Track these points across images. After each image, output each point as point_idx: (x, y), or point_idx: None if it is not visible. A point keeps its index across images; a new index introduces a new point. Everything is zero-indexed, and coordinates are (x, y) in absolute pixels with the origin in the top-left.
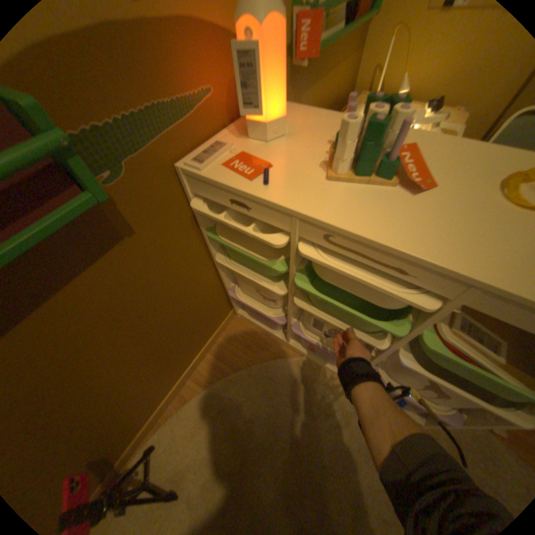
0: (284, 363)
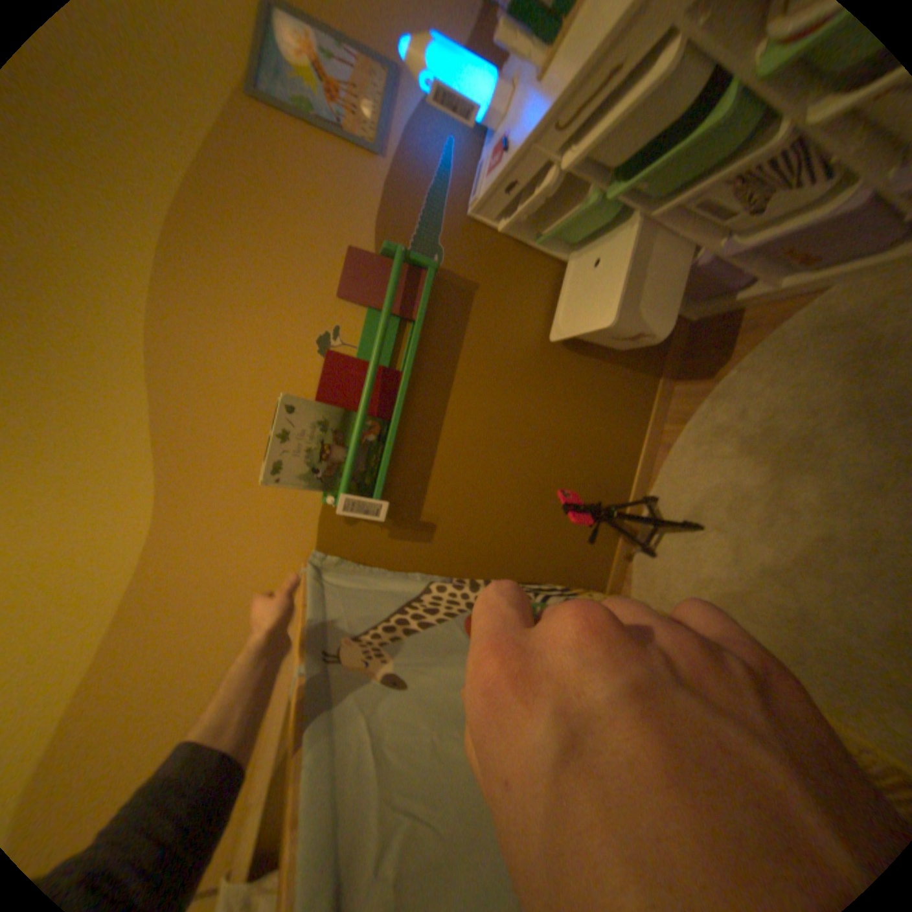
0: (797, 322)
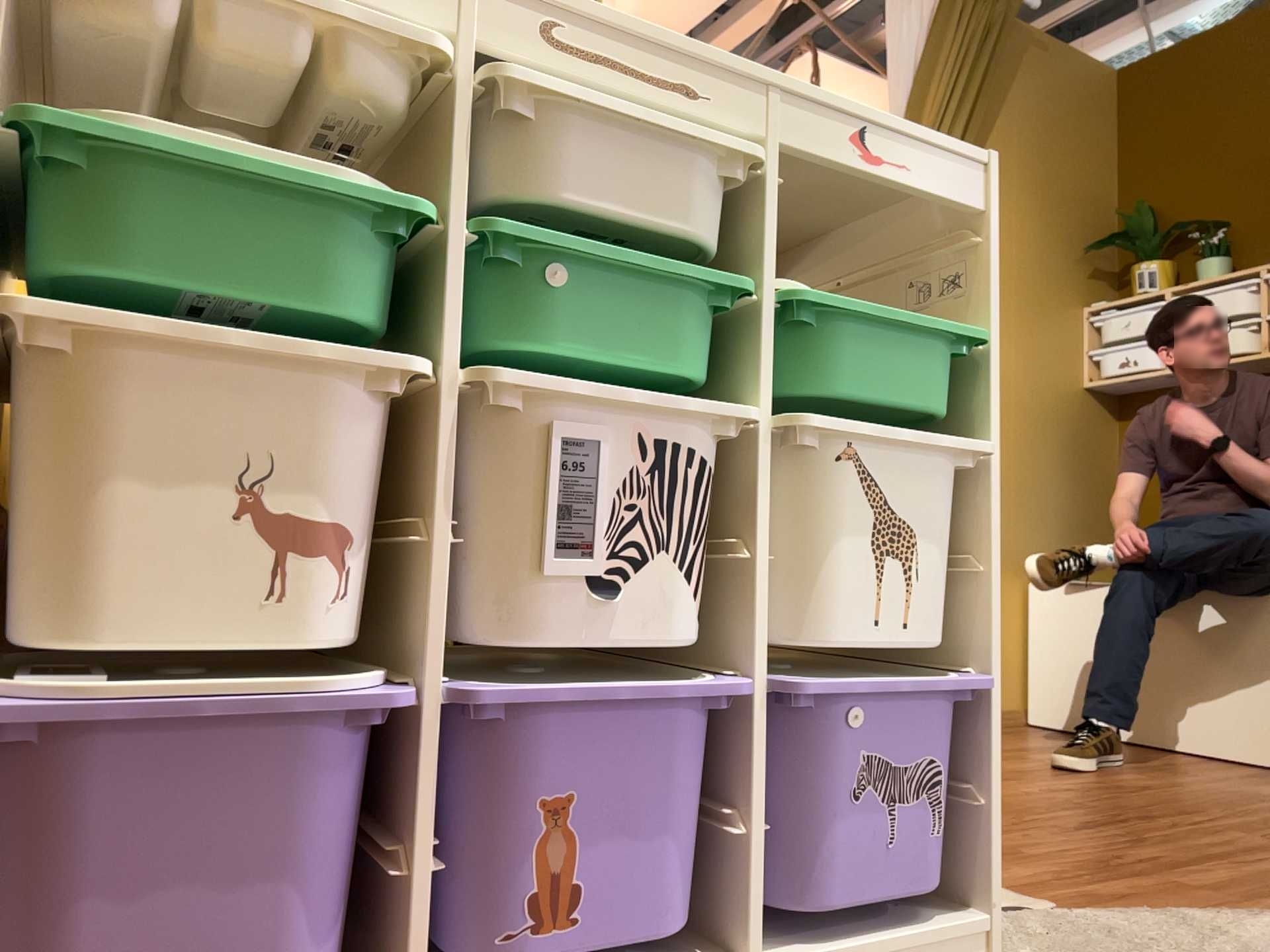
0: None
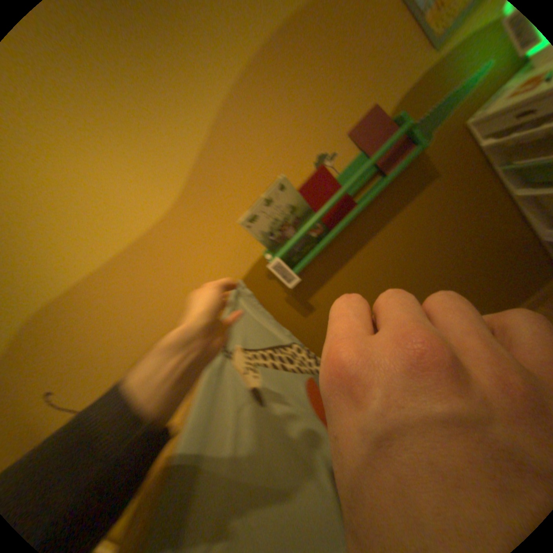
0: None
